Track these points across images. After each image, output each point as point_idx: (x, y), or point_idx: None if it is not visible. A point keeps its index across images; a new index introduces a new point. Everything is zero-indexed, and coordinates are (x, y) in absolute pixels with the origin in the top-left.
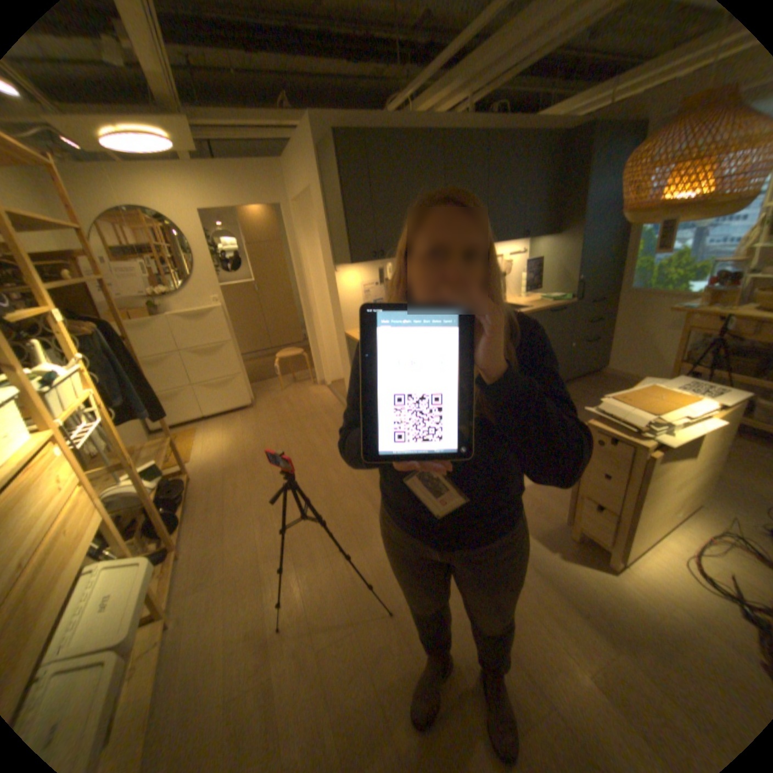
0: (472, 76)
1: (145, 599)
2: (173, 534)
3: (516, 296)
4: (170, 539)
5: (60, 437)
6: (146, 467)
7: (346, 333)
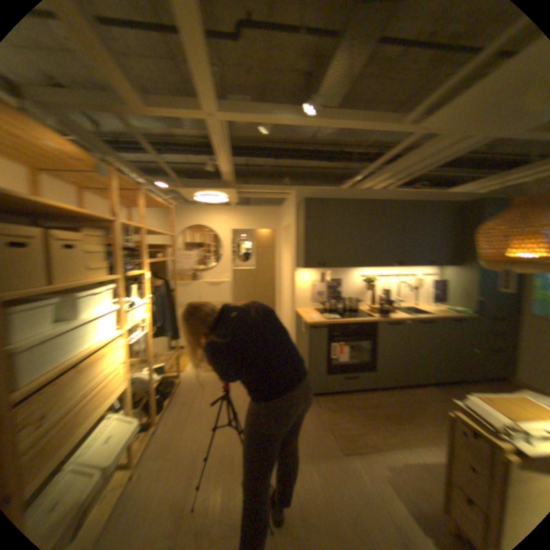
0: (394, 172)
1: (126, 448)
2: (157, 416)
3: (427, 304)
4: (154, 418)
5: (123, 336)
6: (158, 368)
7: (295, 309)
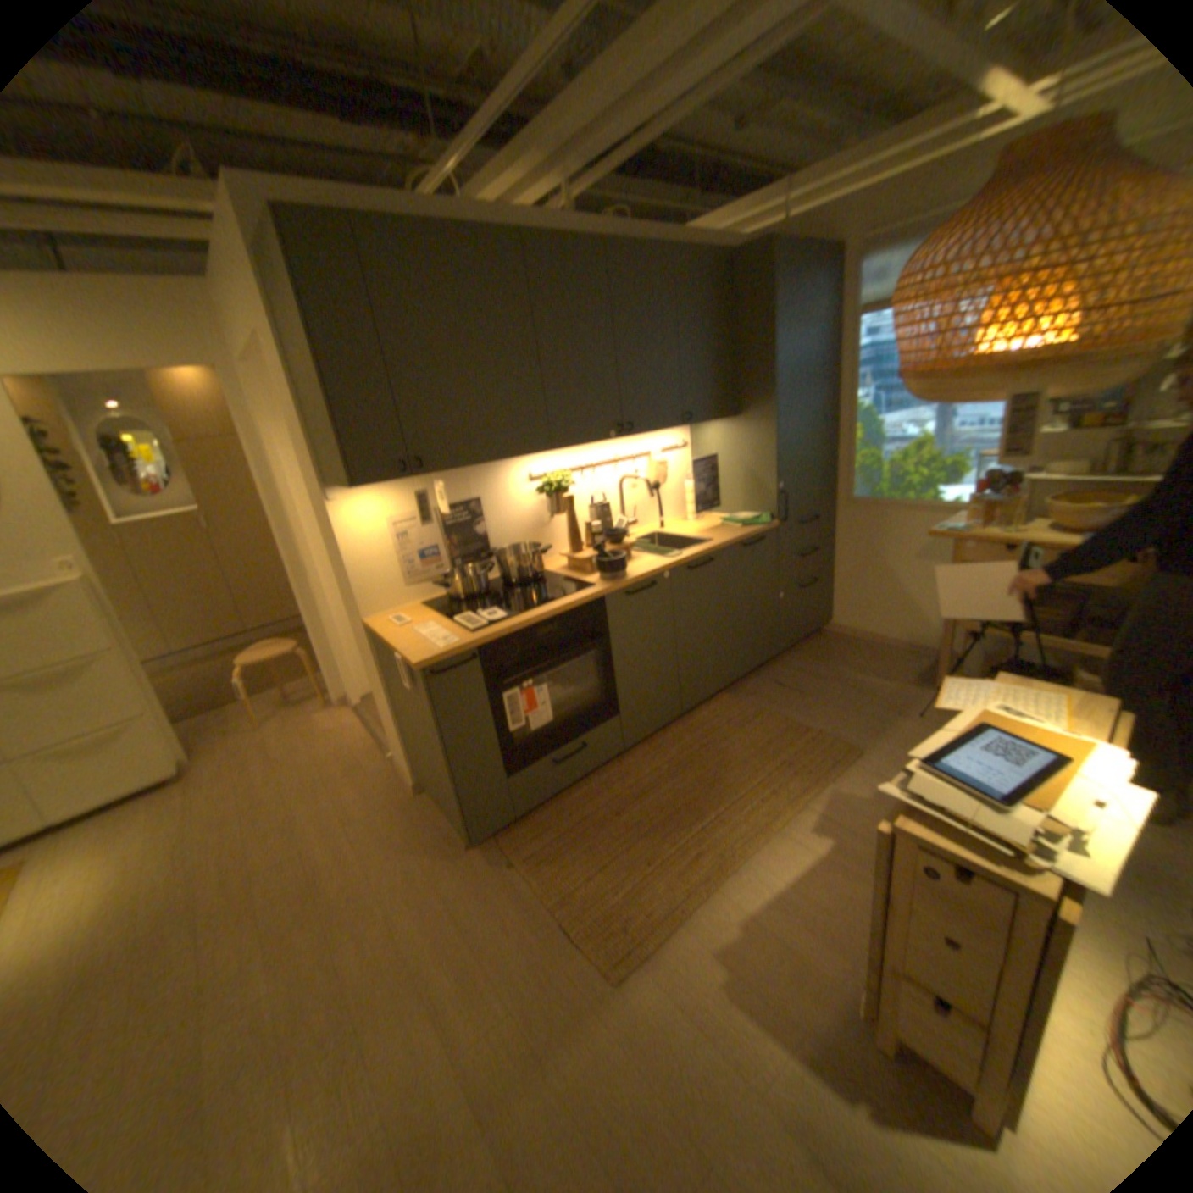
0: (564, 145)
1: None
2: None
3: (679, 520)
4: None
5: None
6: None
7: (365, 621)
